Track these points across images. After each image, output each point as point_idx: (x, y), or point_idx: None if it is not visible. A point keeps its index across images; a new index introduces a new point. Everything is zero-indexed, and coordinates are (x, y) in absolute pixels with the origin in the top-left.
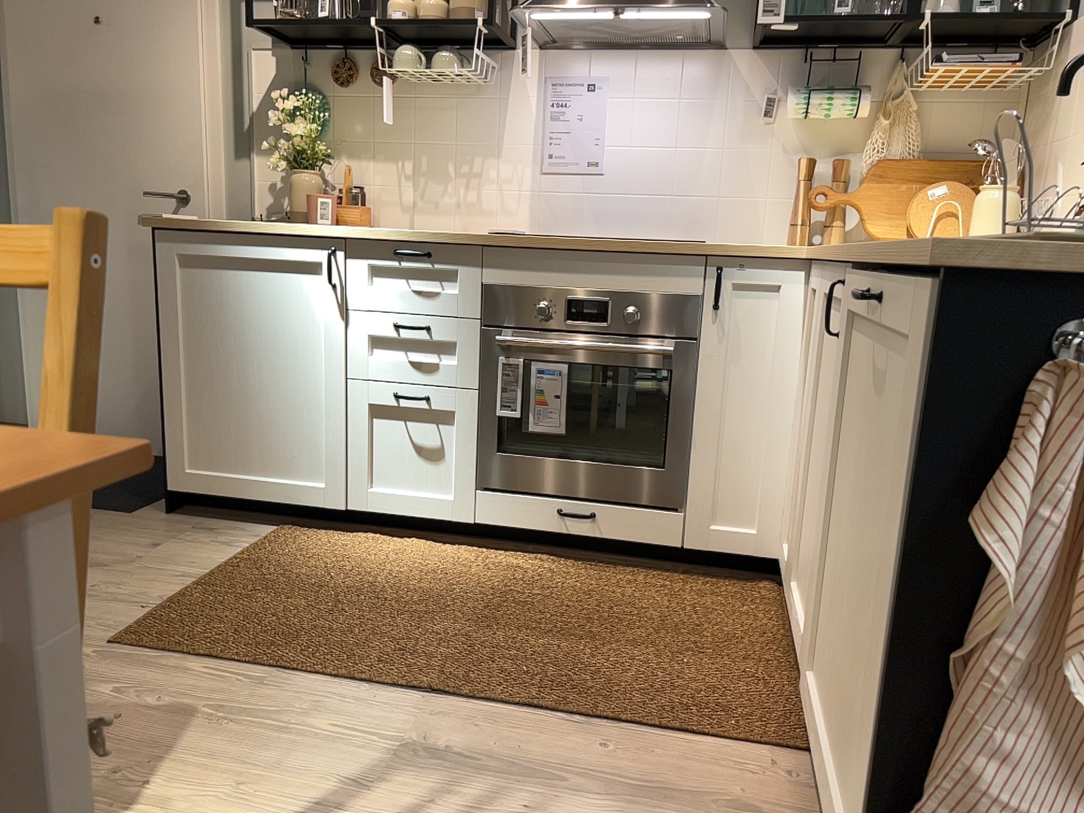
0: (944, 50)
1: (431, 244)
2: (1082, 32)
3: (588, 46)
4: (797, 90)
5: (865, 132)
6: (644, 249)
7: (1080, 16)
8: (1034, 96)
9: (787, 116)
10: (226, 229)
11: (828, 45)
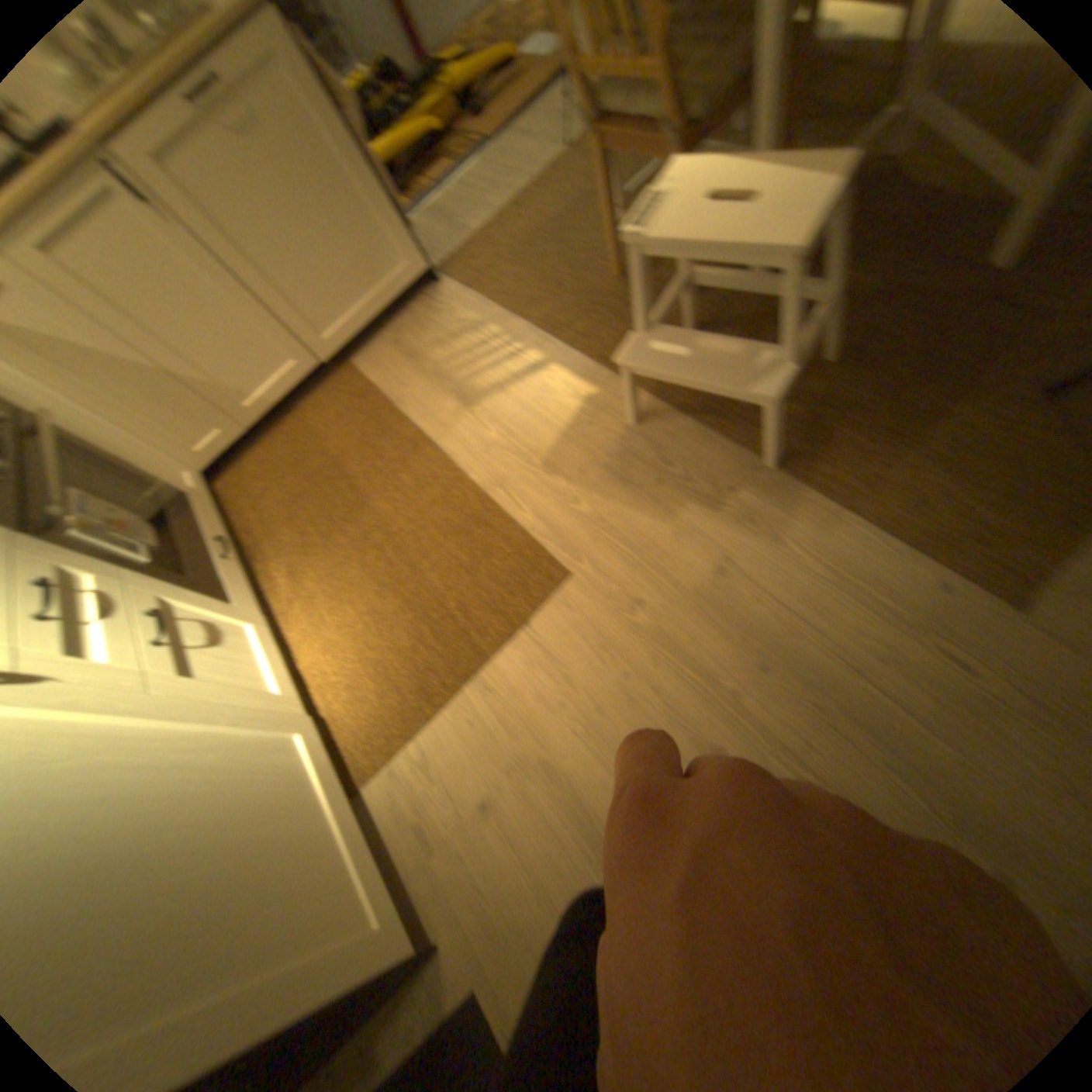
0: None
1: None
2: None
3: None
4: None
5: None
6: None
7: None
8: None
9: None
10: None
11: None
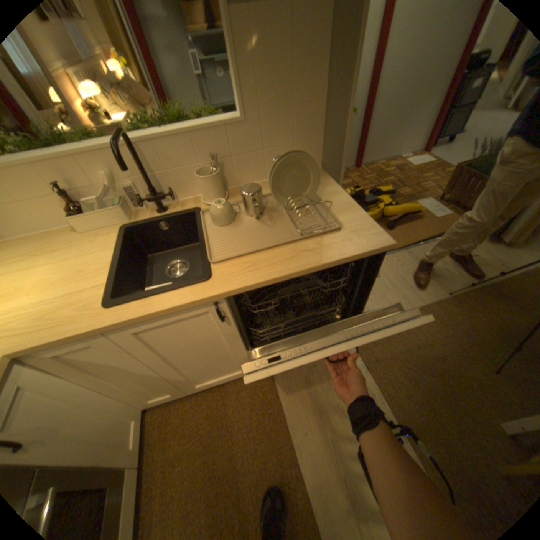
0: None
1: None
2: None
3: None
4: None
5: None
6: None
7: None
8: None
9: None
10: None
11: None
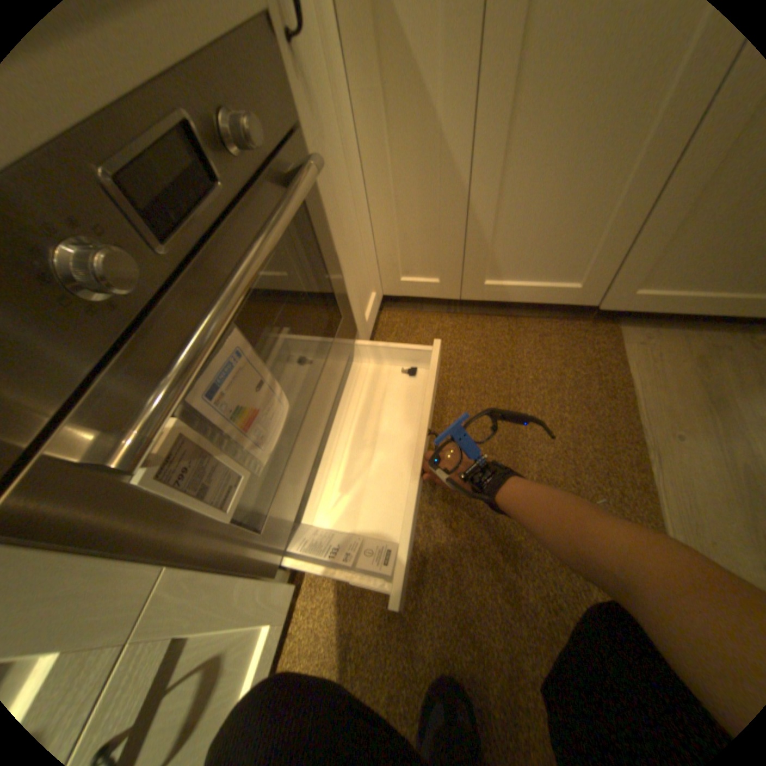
0: None
1: None
2: None
3: None
4: None
5: None
6: None
7: None
8: None
9: None
10: None
11: None
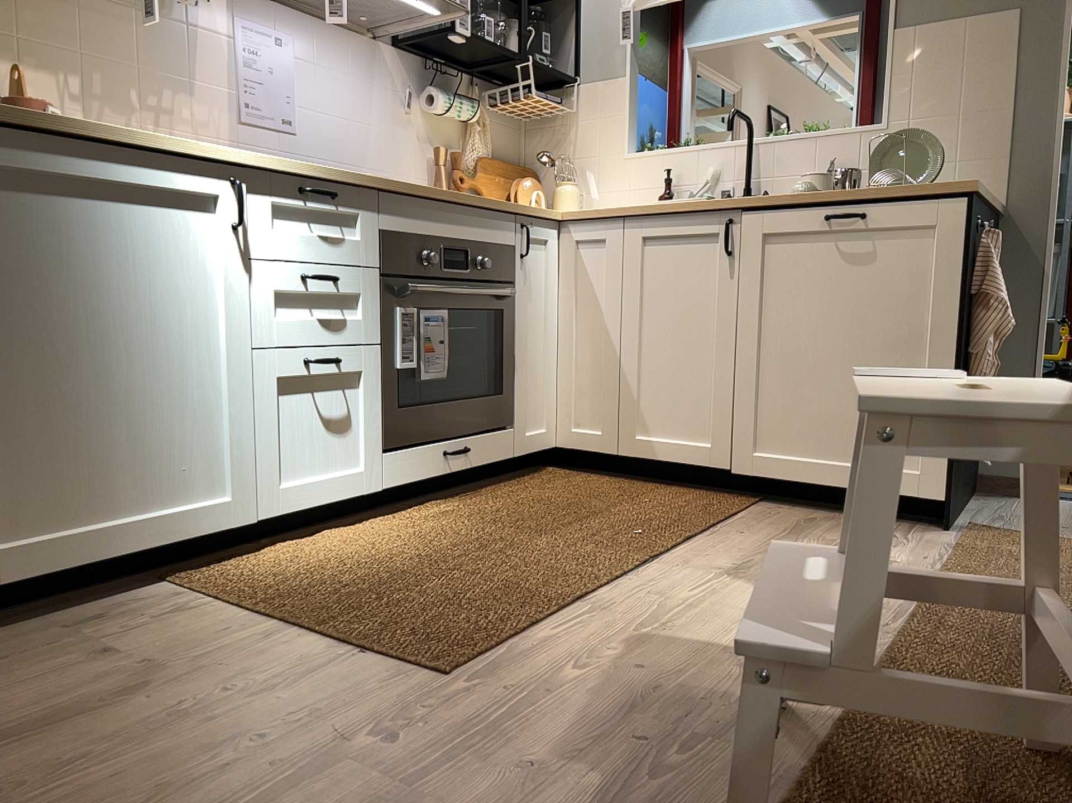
0: (490, 84)
1: (338, 184)
2: (593, 92)
3: (276, 1)
4: (444, 92)
5: (460, 134)
6: (488, 203)
7: (584, 82)
8: (540, 126)
9: (437, 111)
10: (80, 132)
11: (440, 61)
